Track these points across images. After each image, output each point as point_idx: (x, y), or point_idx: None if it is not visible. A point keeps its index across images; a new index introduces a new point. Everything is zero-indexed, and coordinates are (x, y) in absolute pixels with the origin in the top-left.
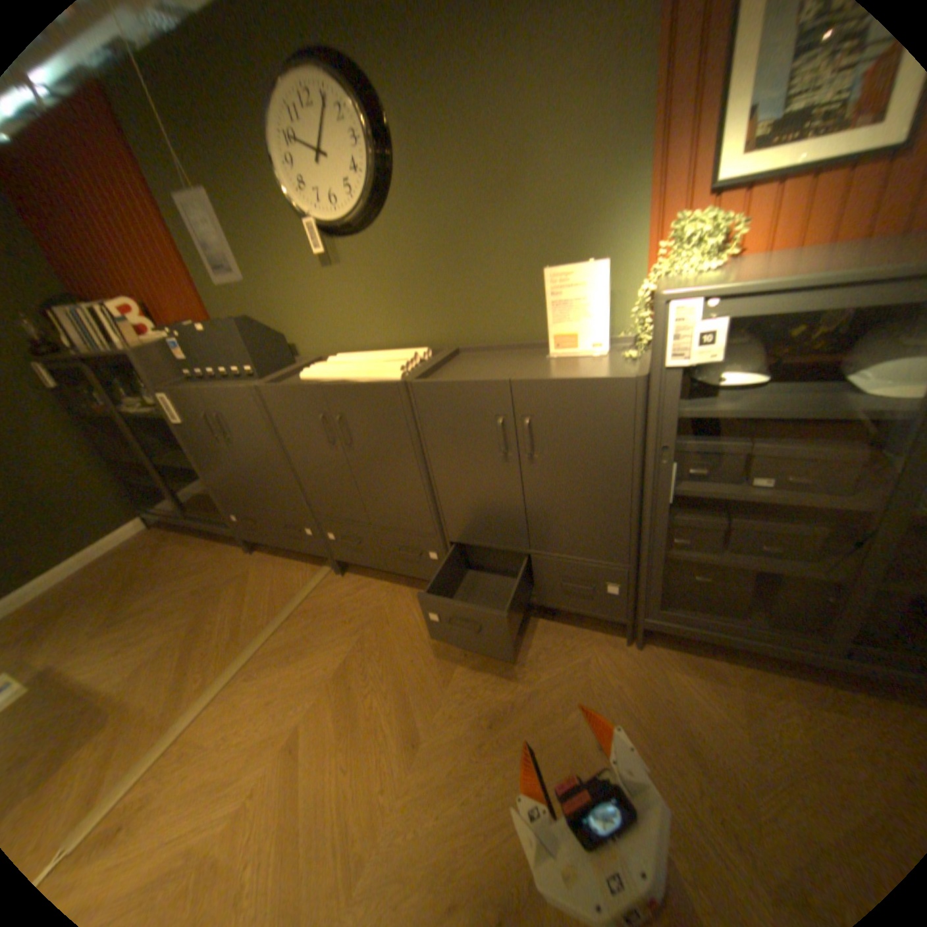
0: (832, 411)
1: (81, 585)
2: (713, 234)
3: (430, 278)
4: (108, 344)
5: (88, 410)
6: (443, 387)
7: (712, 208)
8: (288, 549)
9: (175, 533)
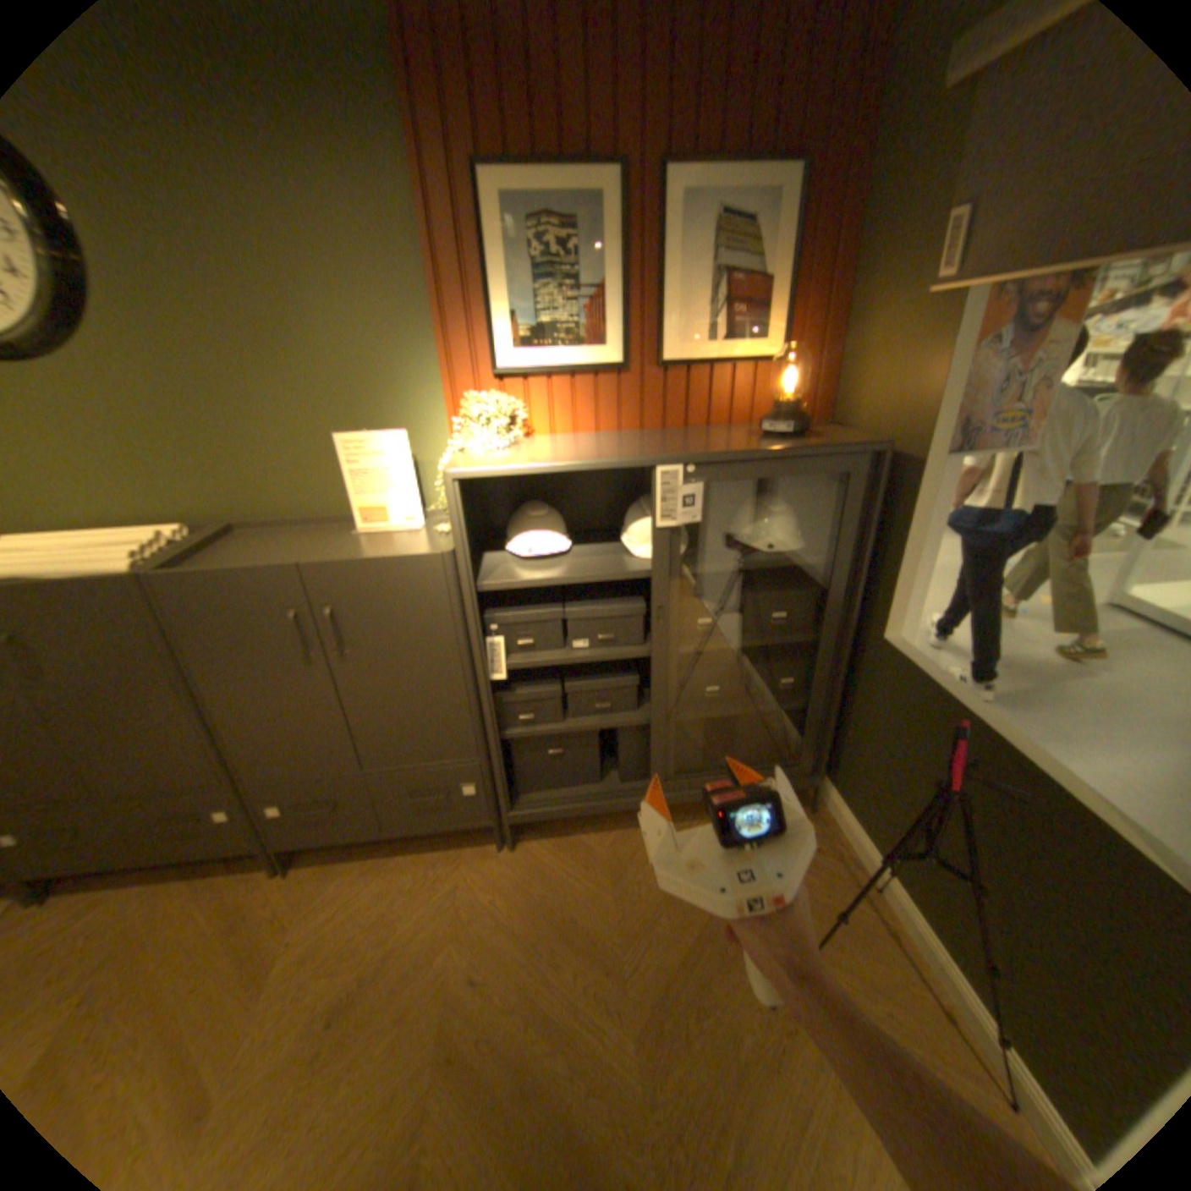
0: (609, 574)
1: None
2: (498, 417)
3: (171, 433)
4: None
5: None
6: (198, 579)
7: (494, 393)
8: None
9: None
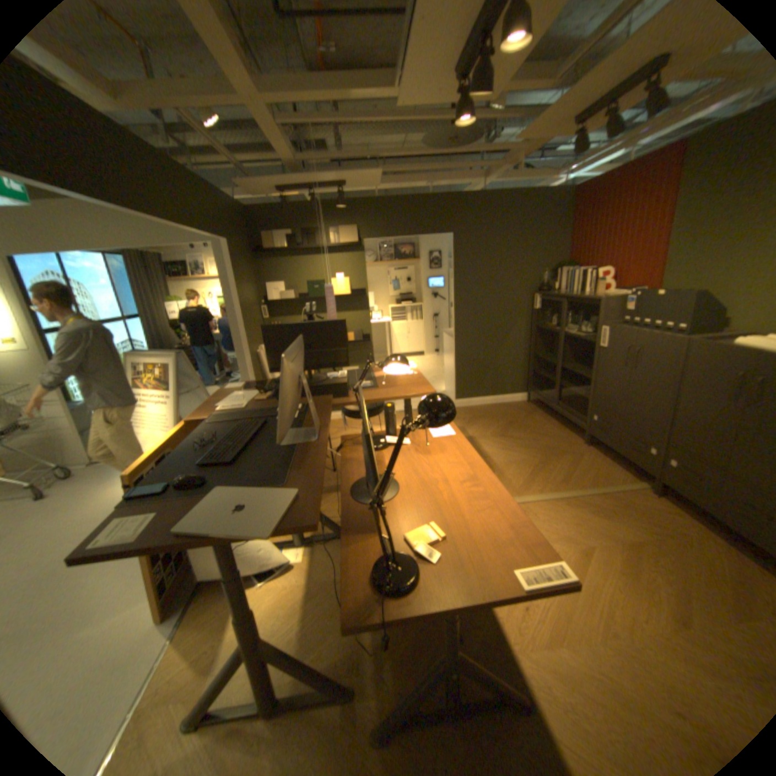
0: None
1: (492, 412)
2: None
3: None
4: (583, 292)
5: (544, 326)
6: None
7: None
8: (625, 457)
9: (543, 411)
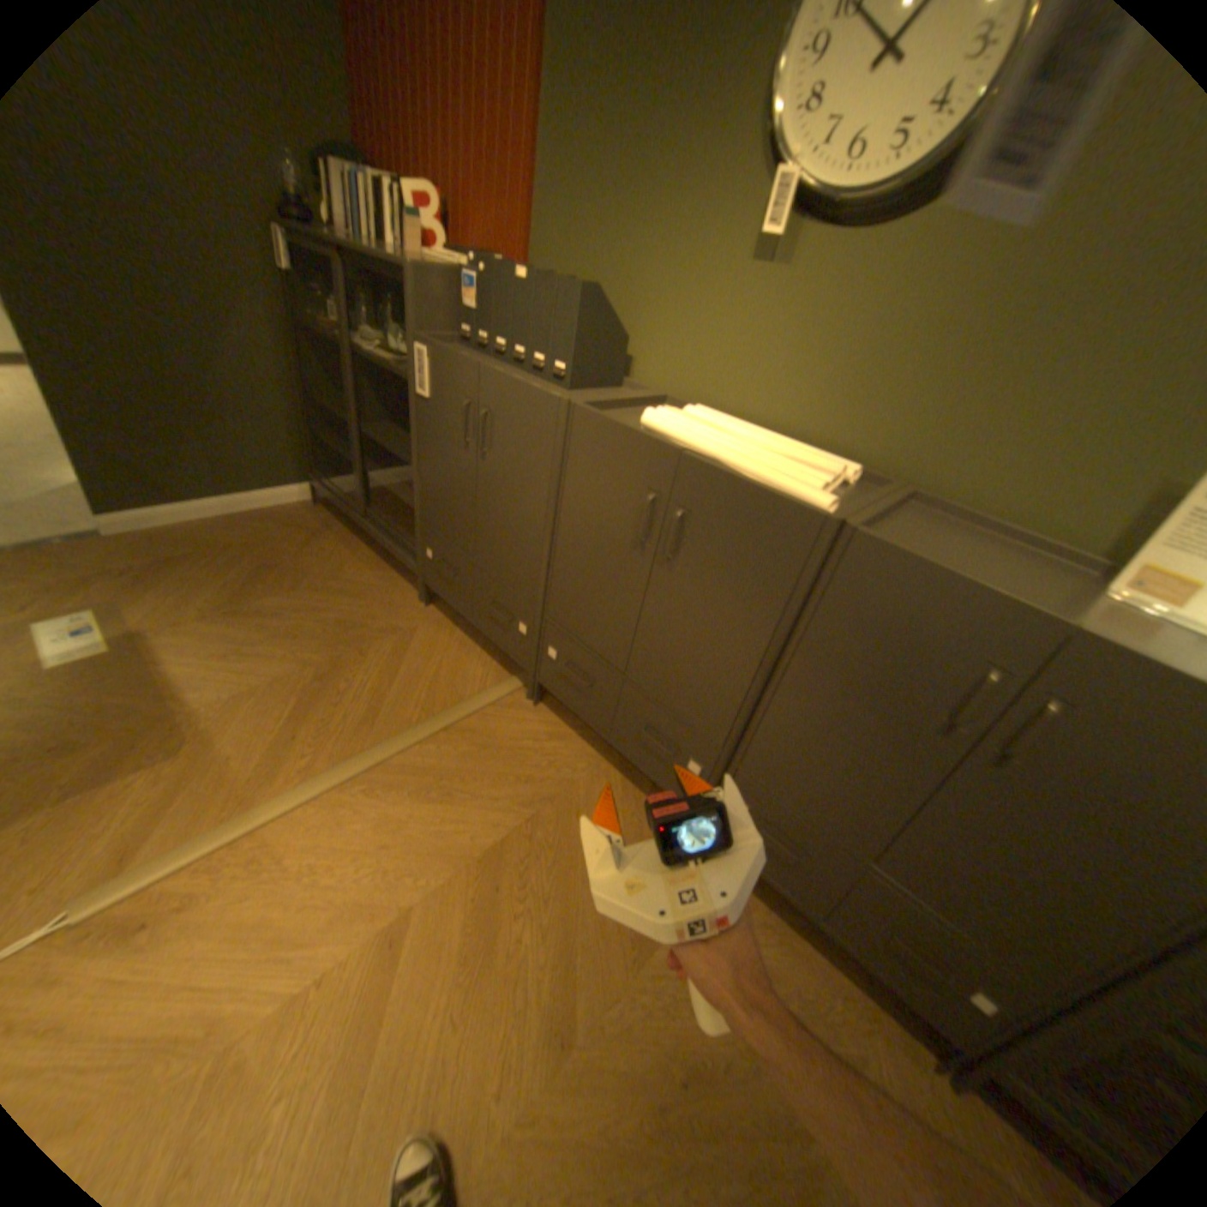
0: None
1: (215, 539)
2: None
3: (941, 356)
4: (378, 242)
5: (312, 321)
6: (918, 567)
7: None
8: (480, 631)
9: (344, 526)
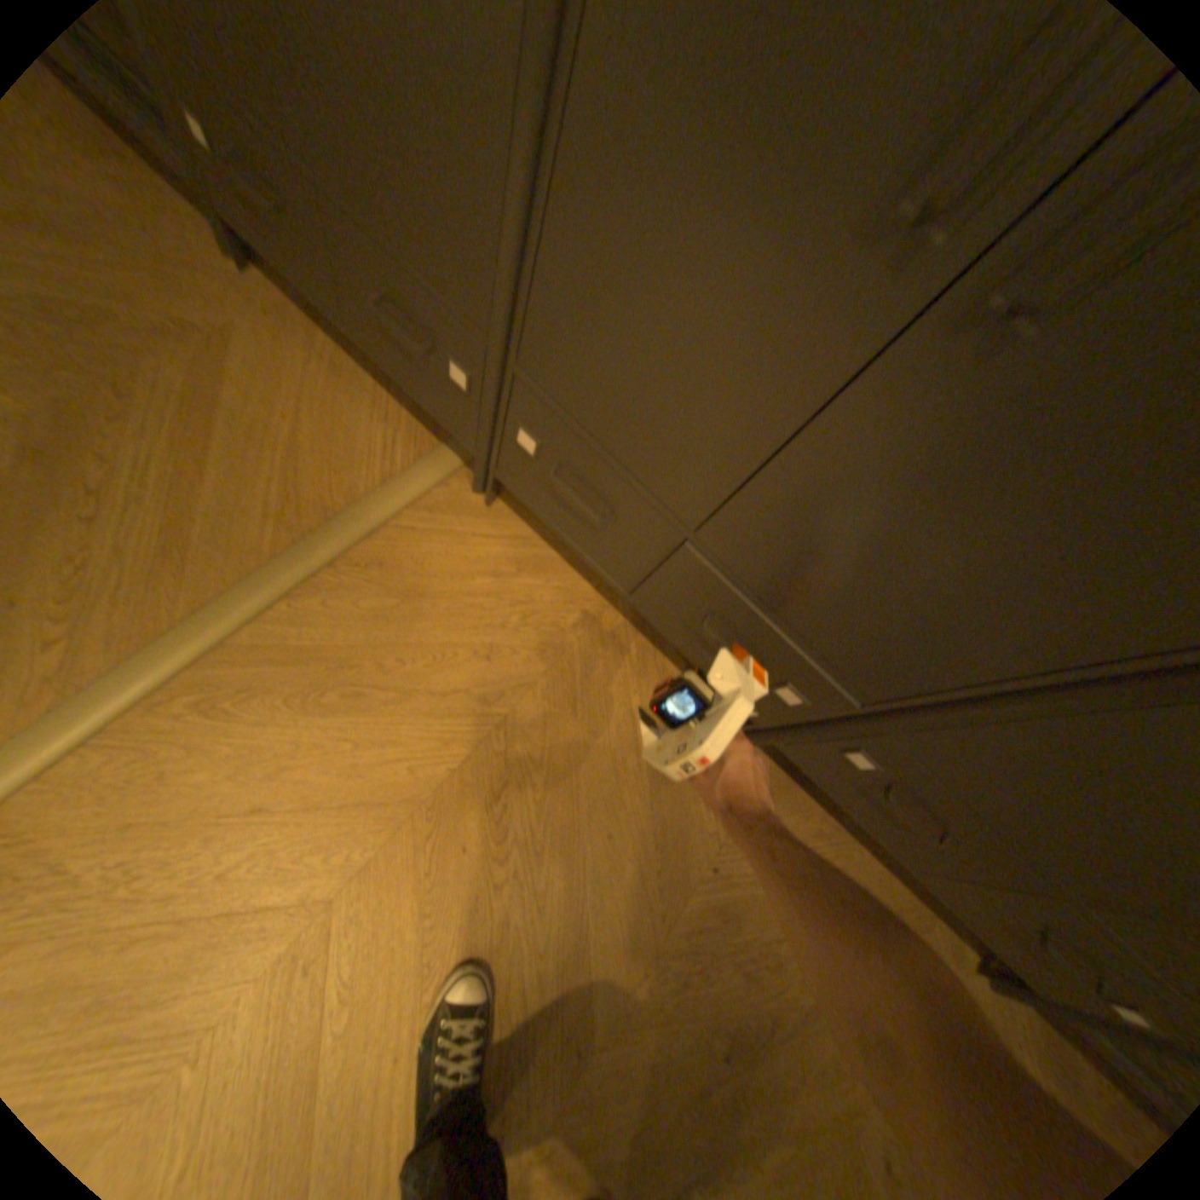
0: None
1: None
2: None
3: None
4: None
5: None
6: None
7: None
8: (364, 351)
9: None
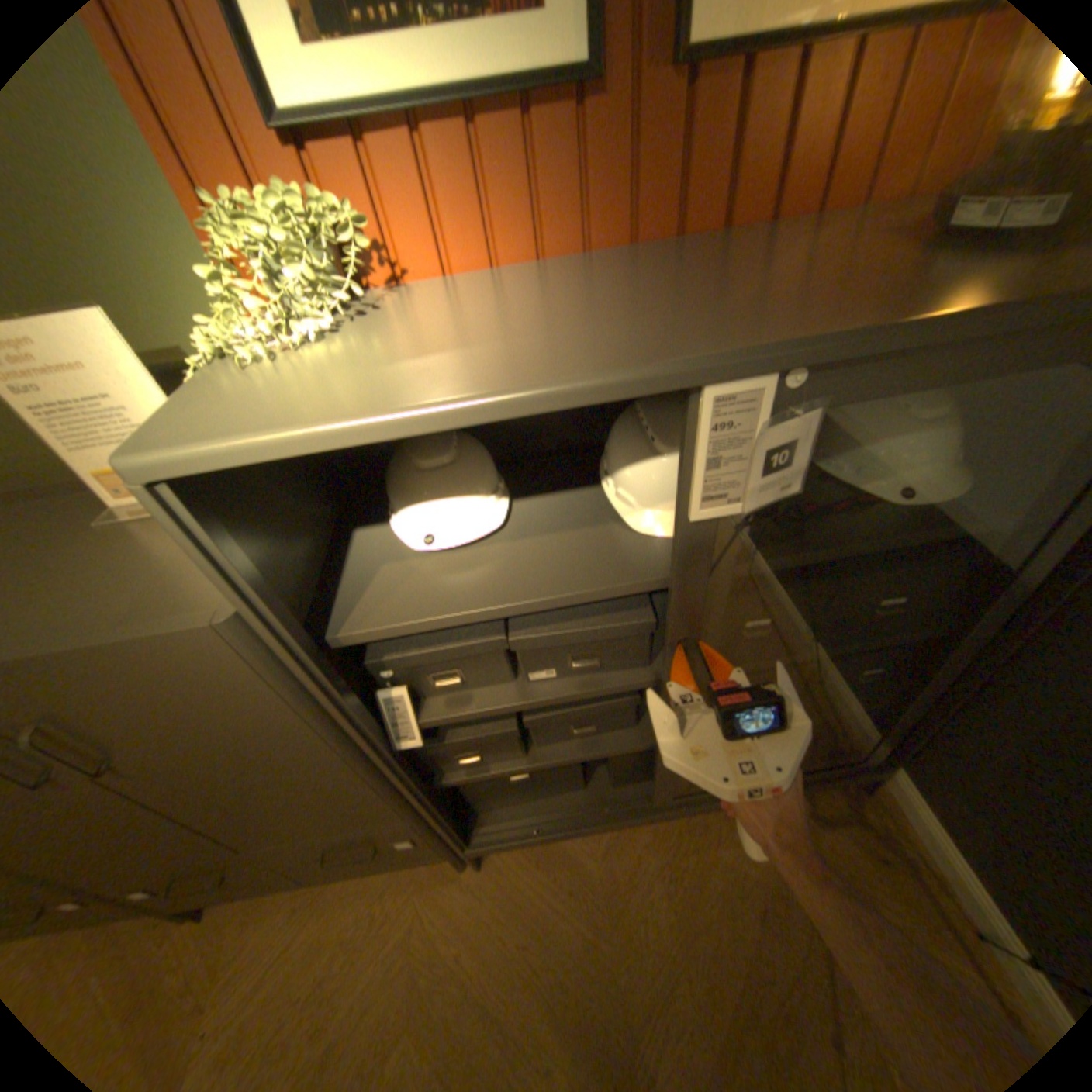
0: (588, 590)
1: None
2: (302, 250)
3: None
4: None
5: None
6: None
7: (278, 185)
8: None
9: None
